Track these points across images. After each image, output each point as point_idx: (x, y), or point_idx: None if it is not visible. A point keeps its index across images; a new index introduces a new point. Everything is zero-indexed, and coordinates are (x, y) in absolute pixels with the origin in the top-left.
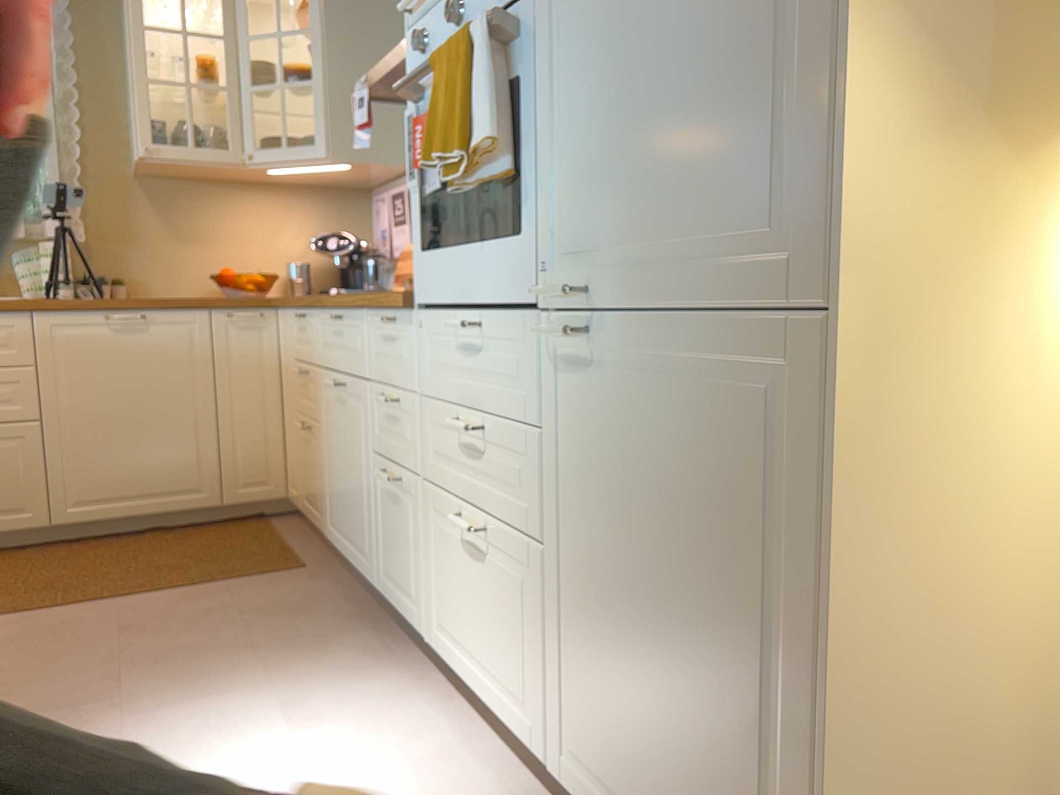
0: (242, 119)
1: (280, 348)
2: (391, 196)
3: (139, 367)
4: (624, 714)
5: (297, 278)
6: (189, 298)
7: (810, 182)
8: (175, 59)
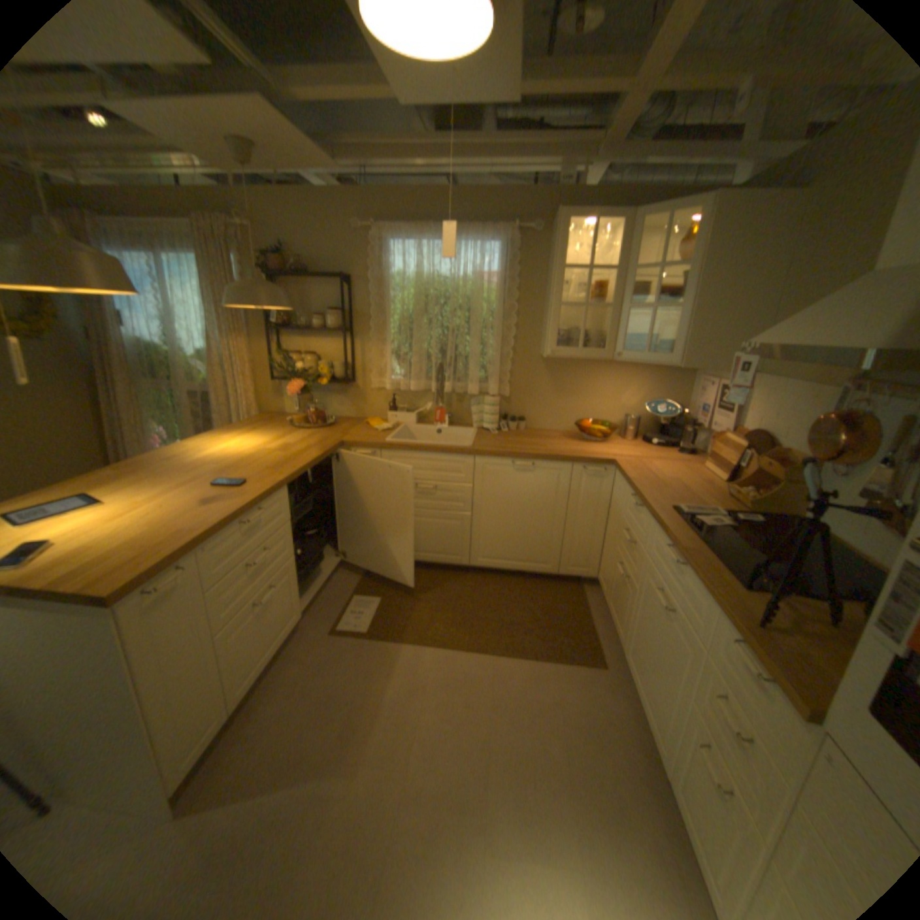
0: (619, 328)
1: (613, 494)
2: (721, 386)
3: (526, 492)
4: None
5: (631, 428)
6: (561, 453)
7: None
8: (580, 282)
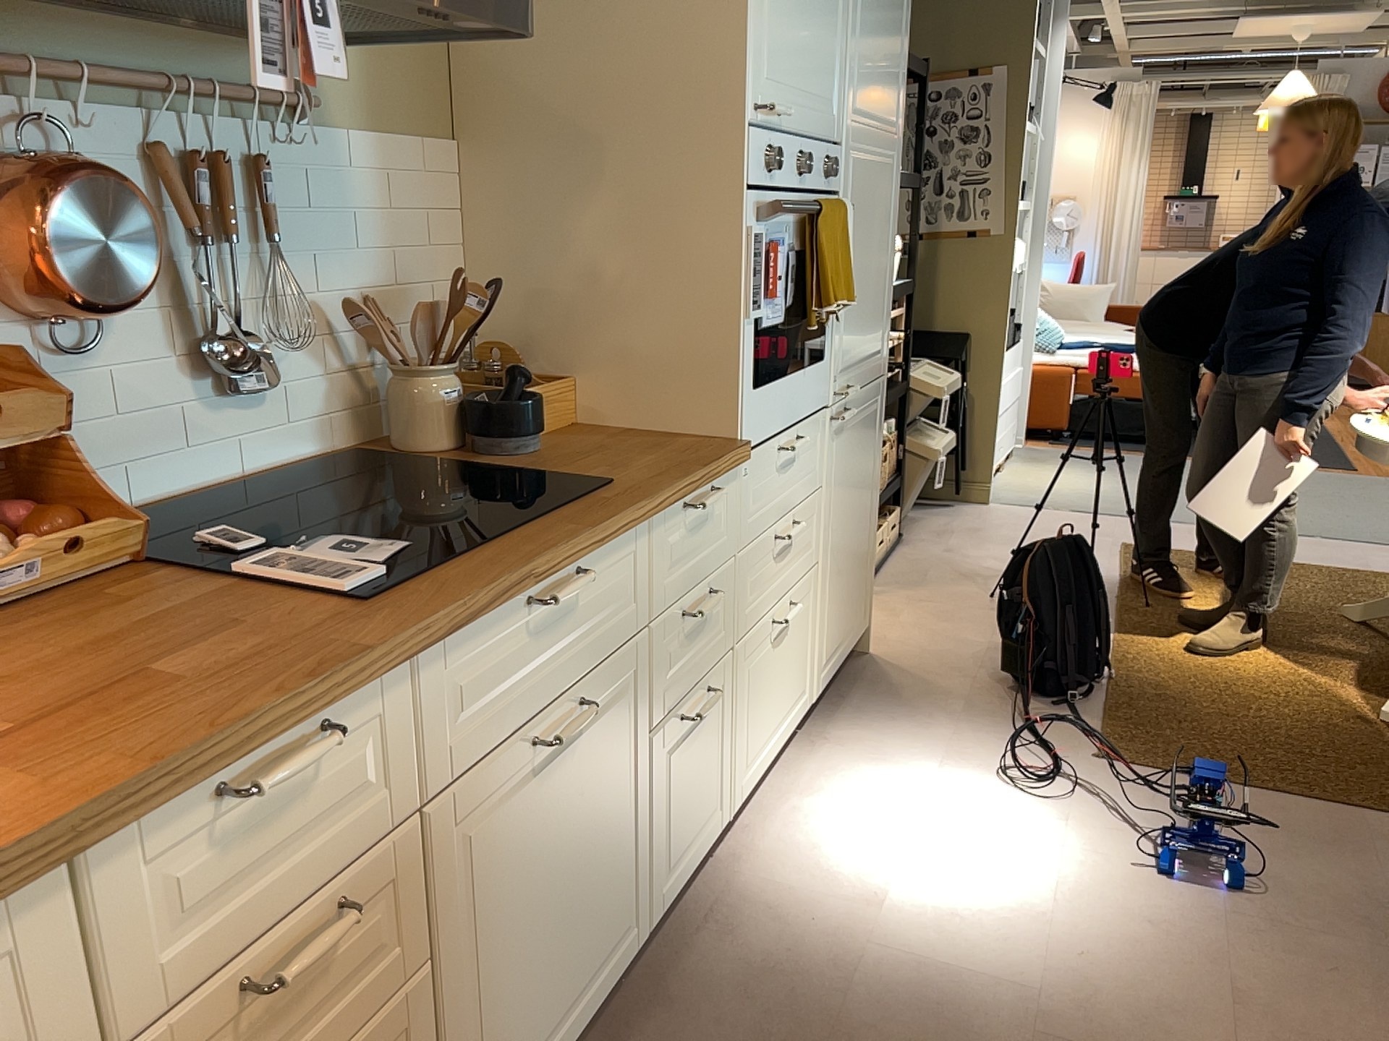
0: None
1: None
2: None
3: None
4: (840, 596)
5: None
6: None
7: (882, 332)
8: None
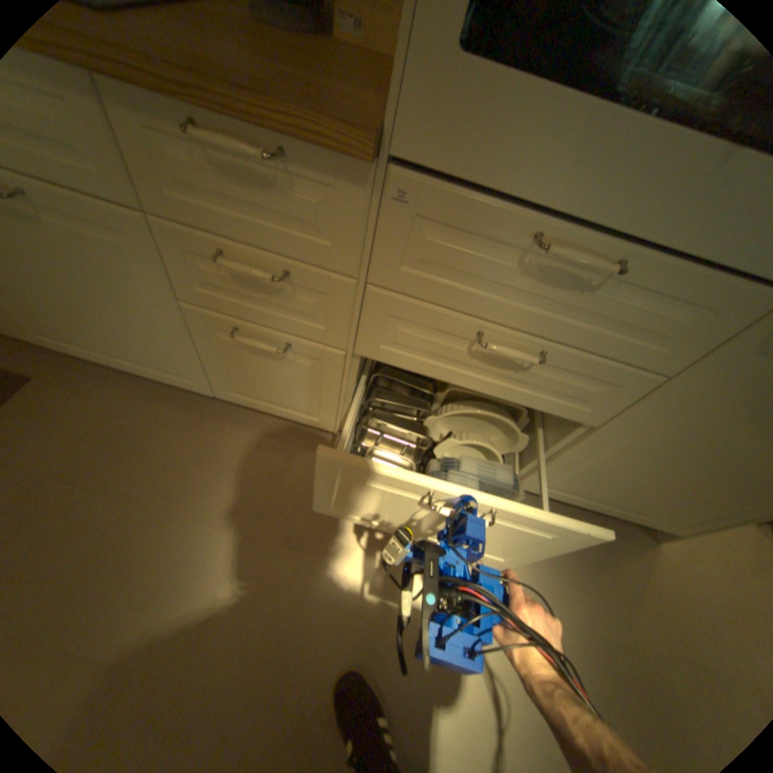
0: None
1: None
2: None
3: None
4: (628, 481)
5: None
6: None
7: None
8: None
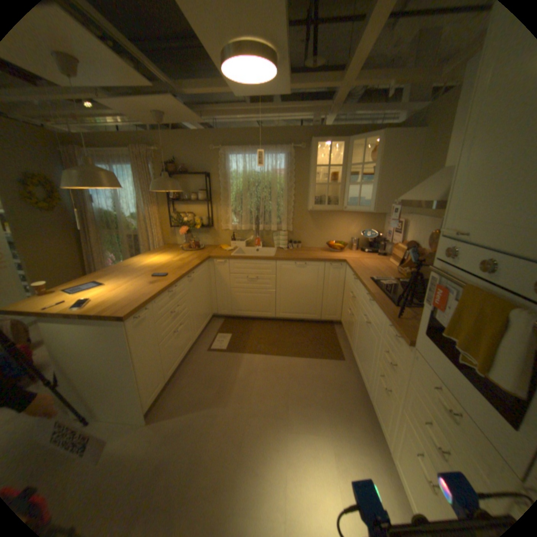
0: (344, 194)
1: (345, 276)
2: (395, 221)
3: (302, 278)
4: None
5: (354, 244)
6: (319, 257)
7: None
8: (324, 173)
